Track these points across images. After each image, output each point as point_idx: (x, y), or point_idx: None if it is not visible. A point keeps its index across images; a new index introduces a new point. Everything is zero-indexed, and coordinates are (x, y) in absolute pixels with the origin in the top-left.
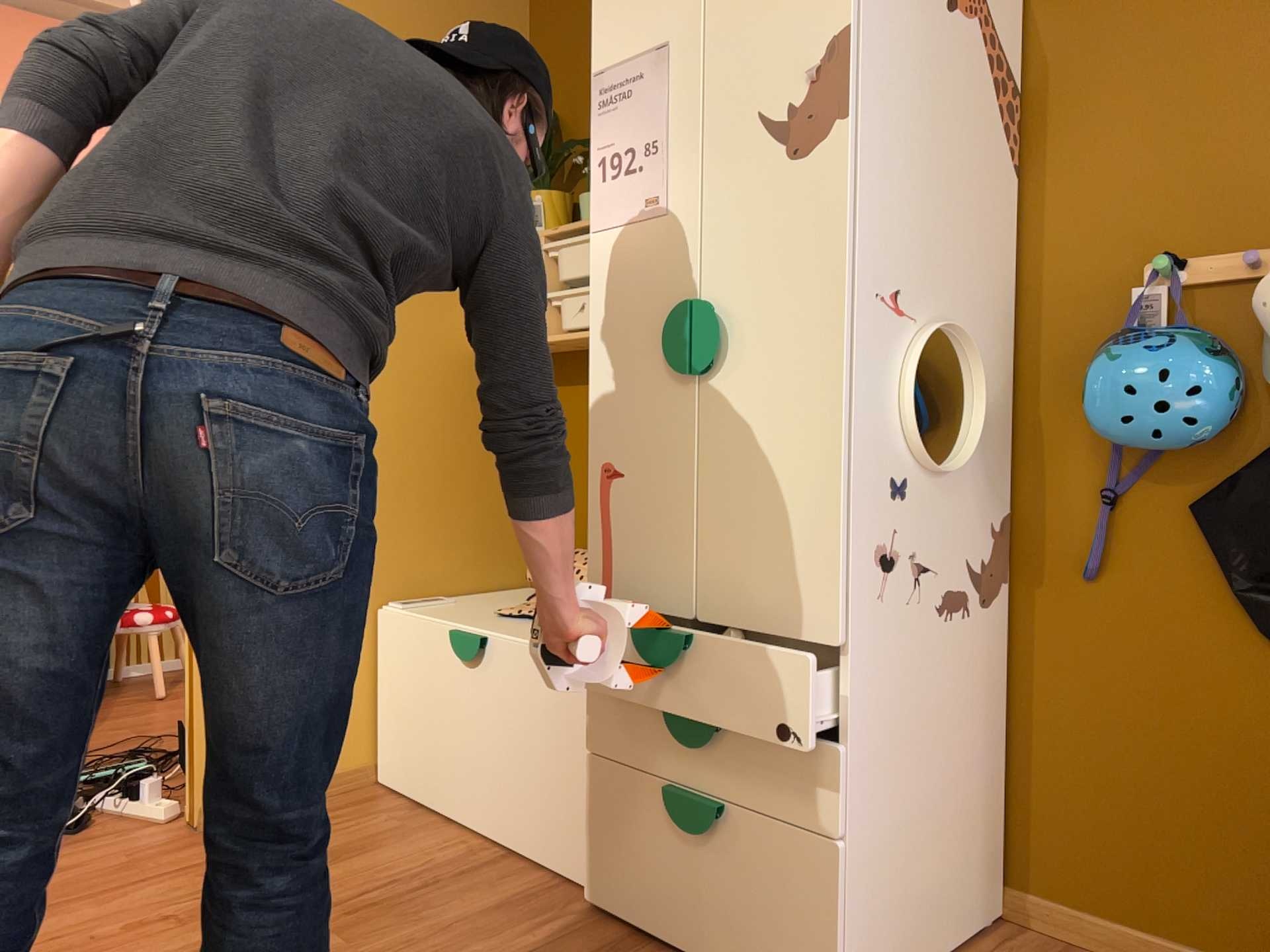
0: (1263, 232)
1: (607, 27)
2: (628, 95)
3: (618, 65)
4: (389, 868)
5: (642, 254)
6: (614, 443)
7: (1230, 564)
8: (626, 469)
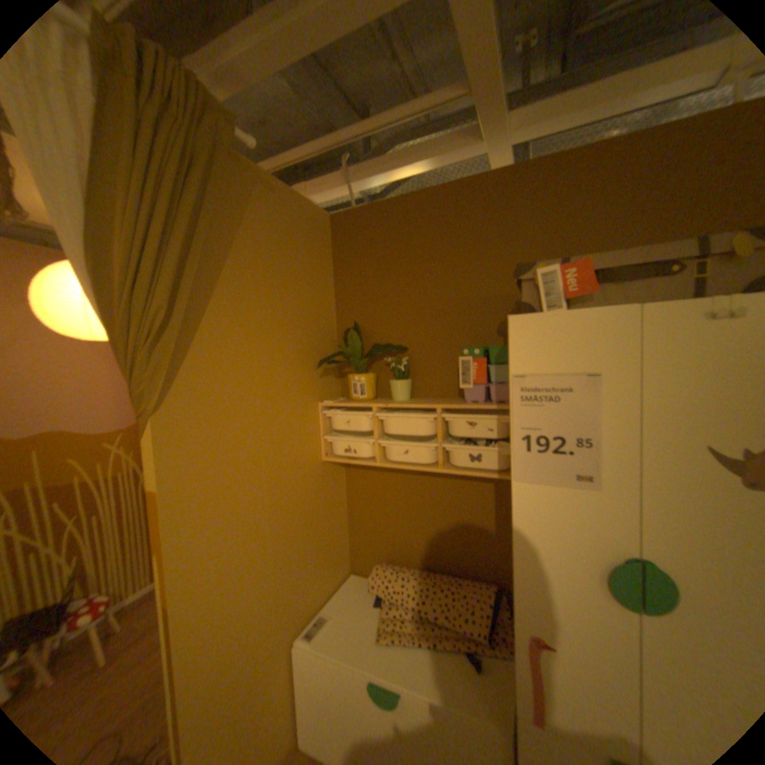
0: None
1: (528, 343)
2: (555, 399)
3: (541, 373)
4: None
5: (574, 511)
6: (546, 628)
7: None
8: (559, 648)
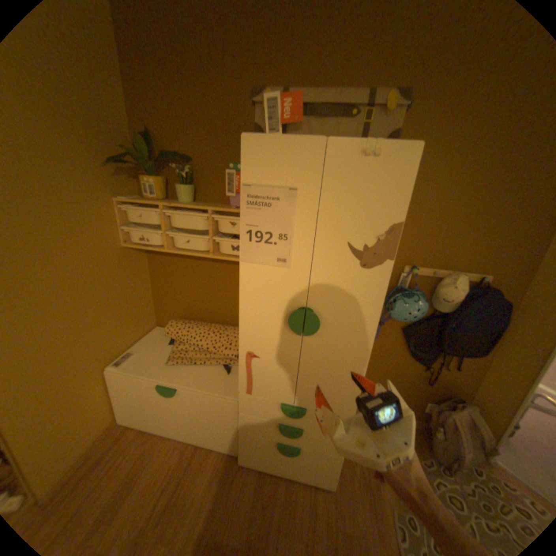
0: (439, 264)
1: (253, 160)
2: (268, 205)
3: (261, 185)
4: (156, 481)
5: (274, 280)
6: (255, 346)
7: (410, 344)
8: (261, 356)
